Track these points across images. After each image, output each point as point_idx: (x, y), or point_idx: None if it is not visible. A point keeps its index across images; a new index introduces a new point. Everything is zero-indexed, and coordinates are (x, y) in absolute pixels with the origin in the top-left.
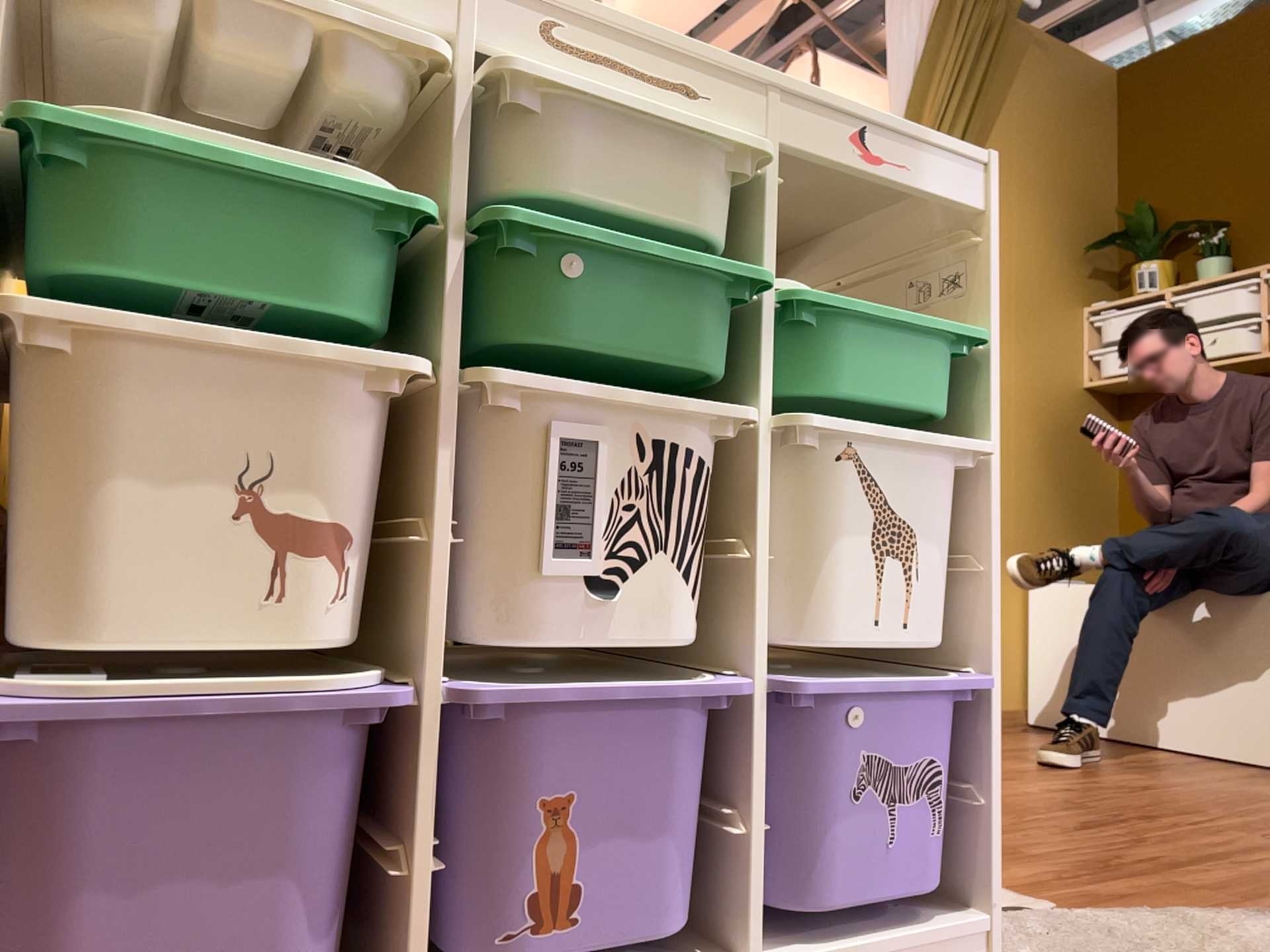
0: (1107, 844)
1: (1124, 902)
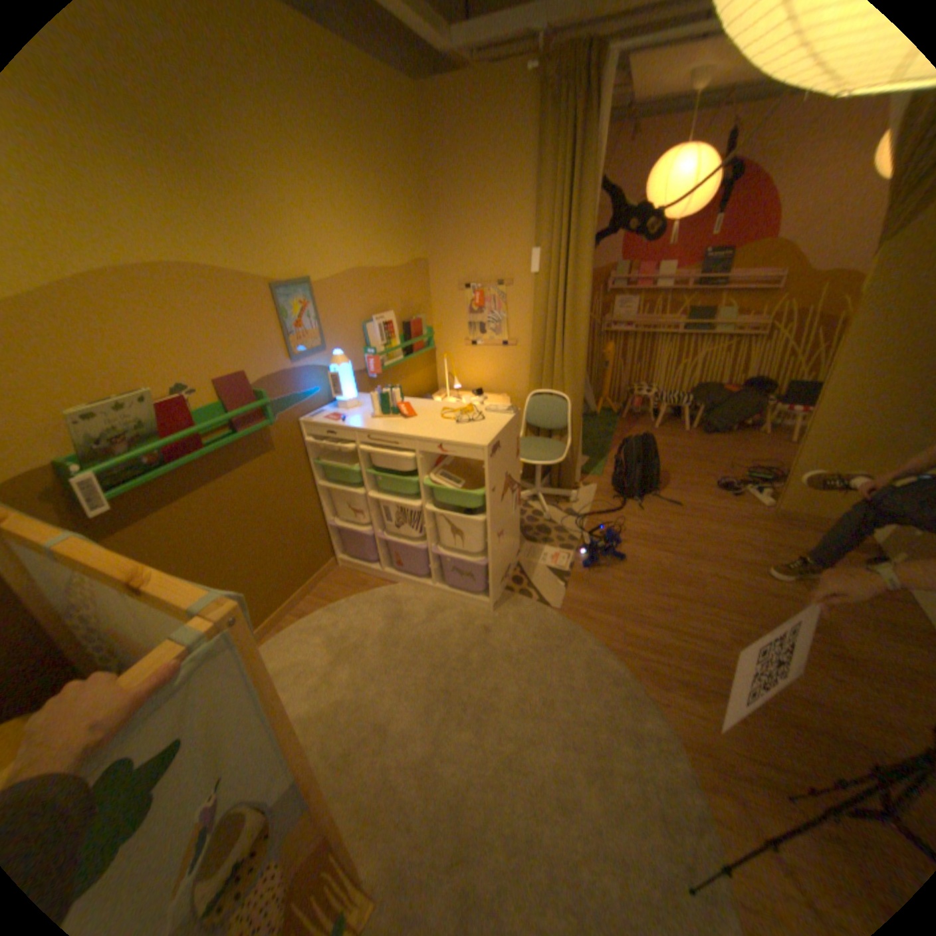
0: (643, 607)
1: (579, 622)
